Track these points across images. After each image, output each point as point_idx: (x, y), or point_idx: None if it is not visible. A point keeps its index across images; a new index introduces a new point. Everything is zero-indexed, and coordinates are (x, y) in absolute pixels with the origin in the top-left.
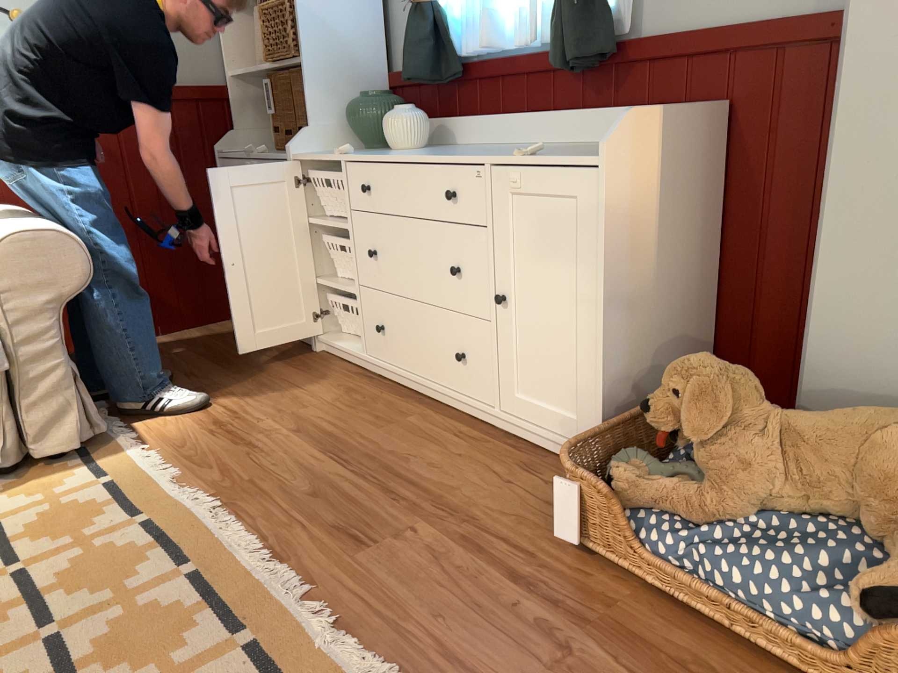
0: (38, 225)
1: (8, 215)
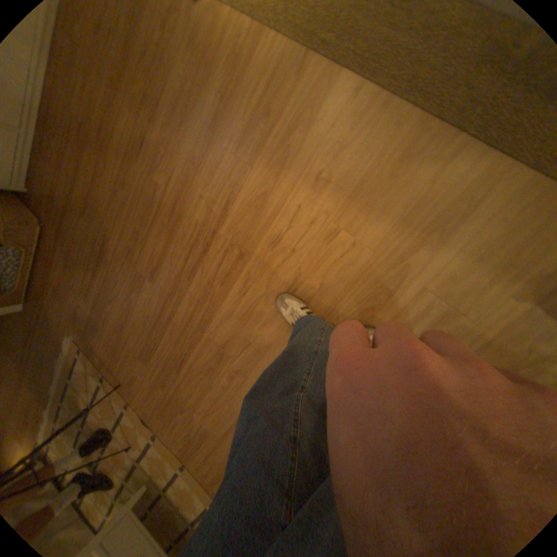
0: None
1: None
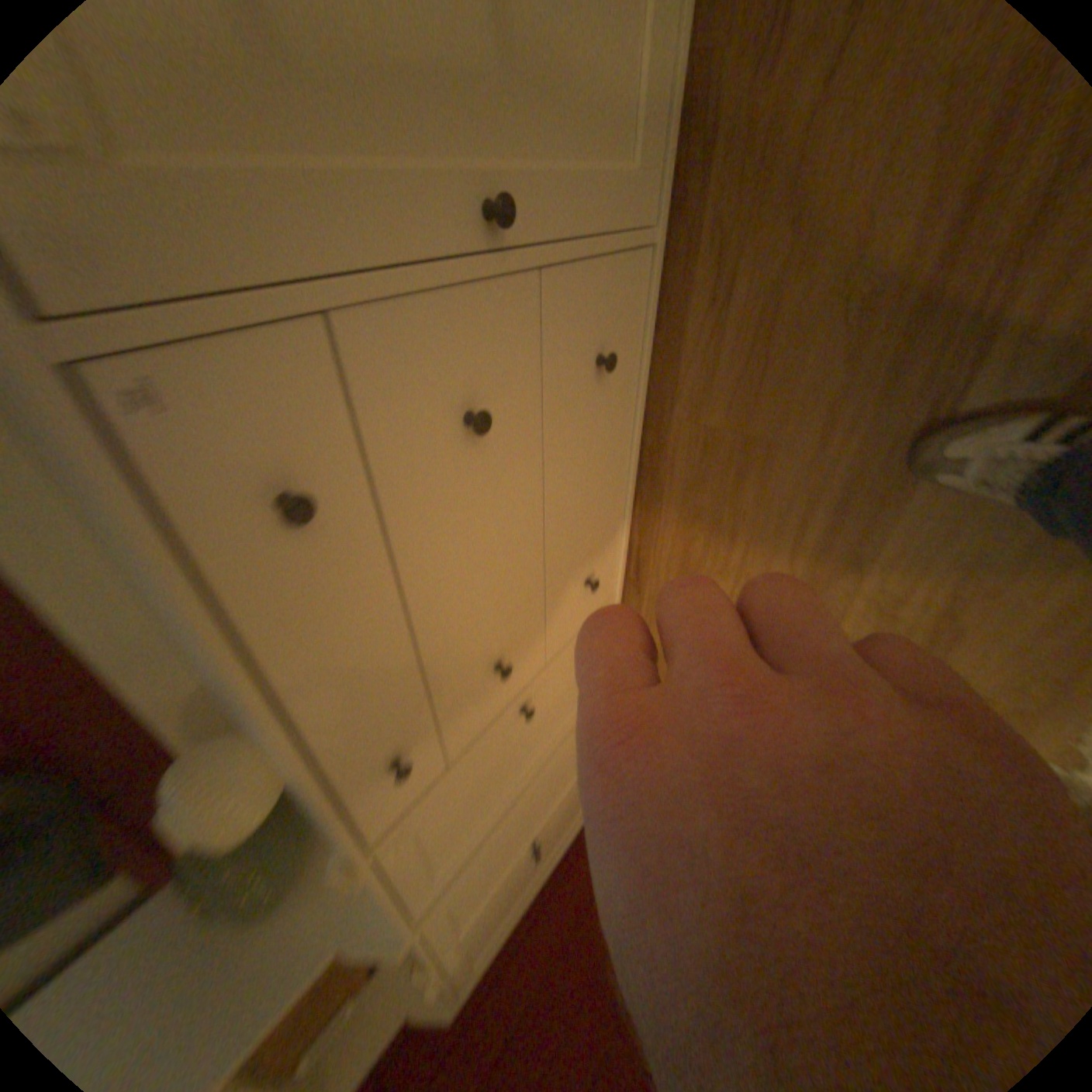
0: None
1: None
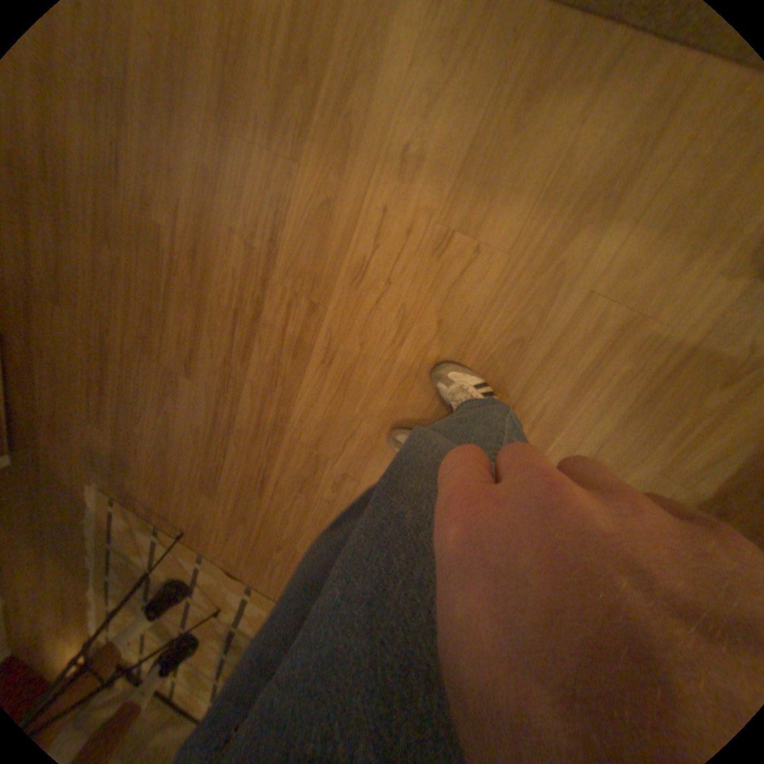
0: None
1: None
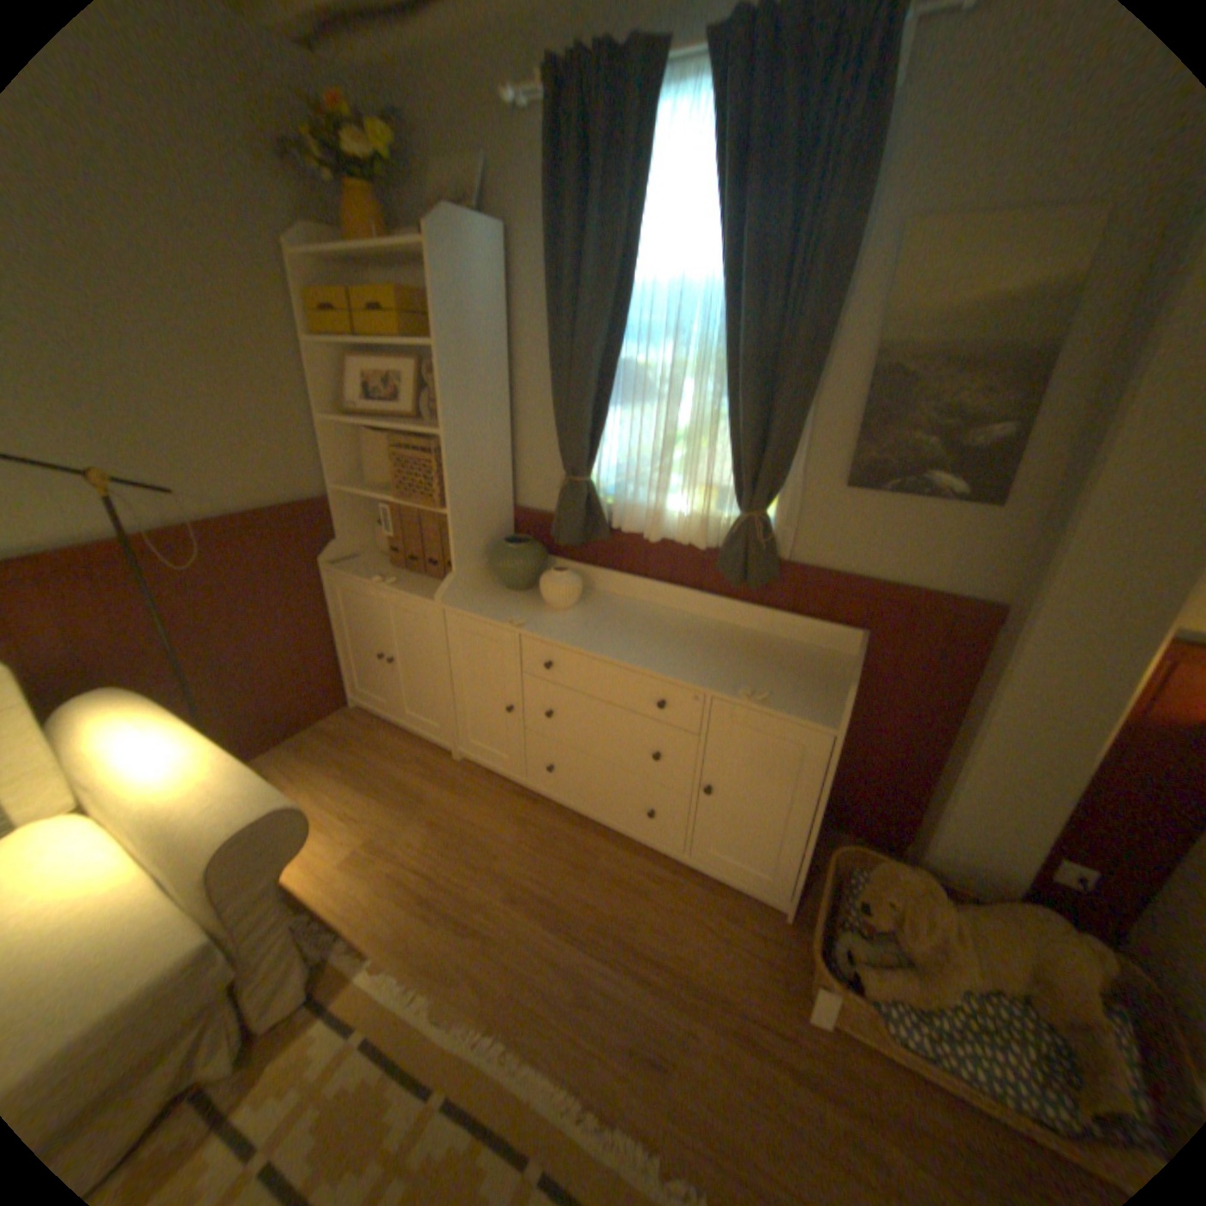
0: (242, 804)
1: (147, 746)
